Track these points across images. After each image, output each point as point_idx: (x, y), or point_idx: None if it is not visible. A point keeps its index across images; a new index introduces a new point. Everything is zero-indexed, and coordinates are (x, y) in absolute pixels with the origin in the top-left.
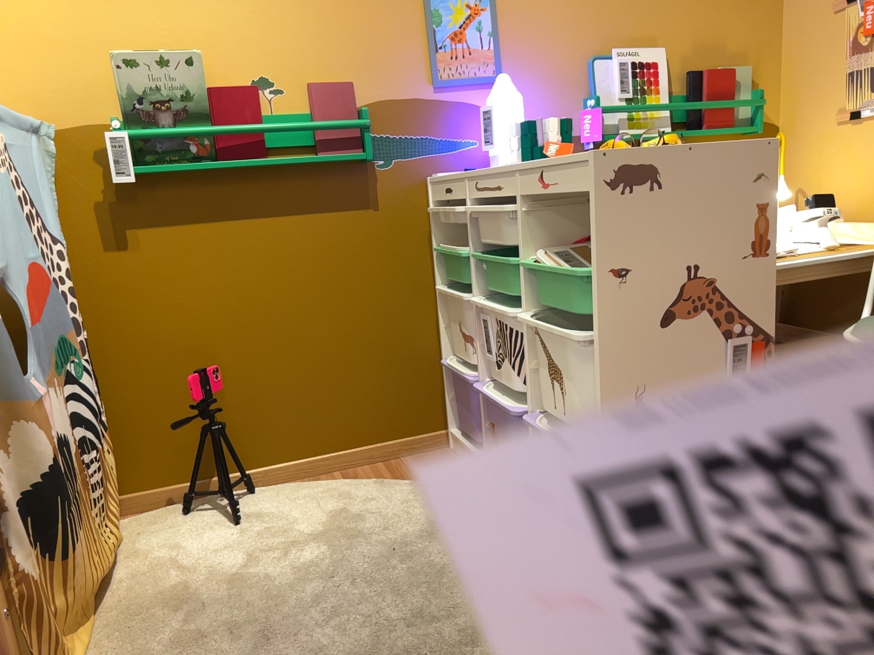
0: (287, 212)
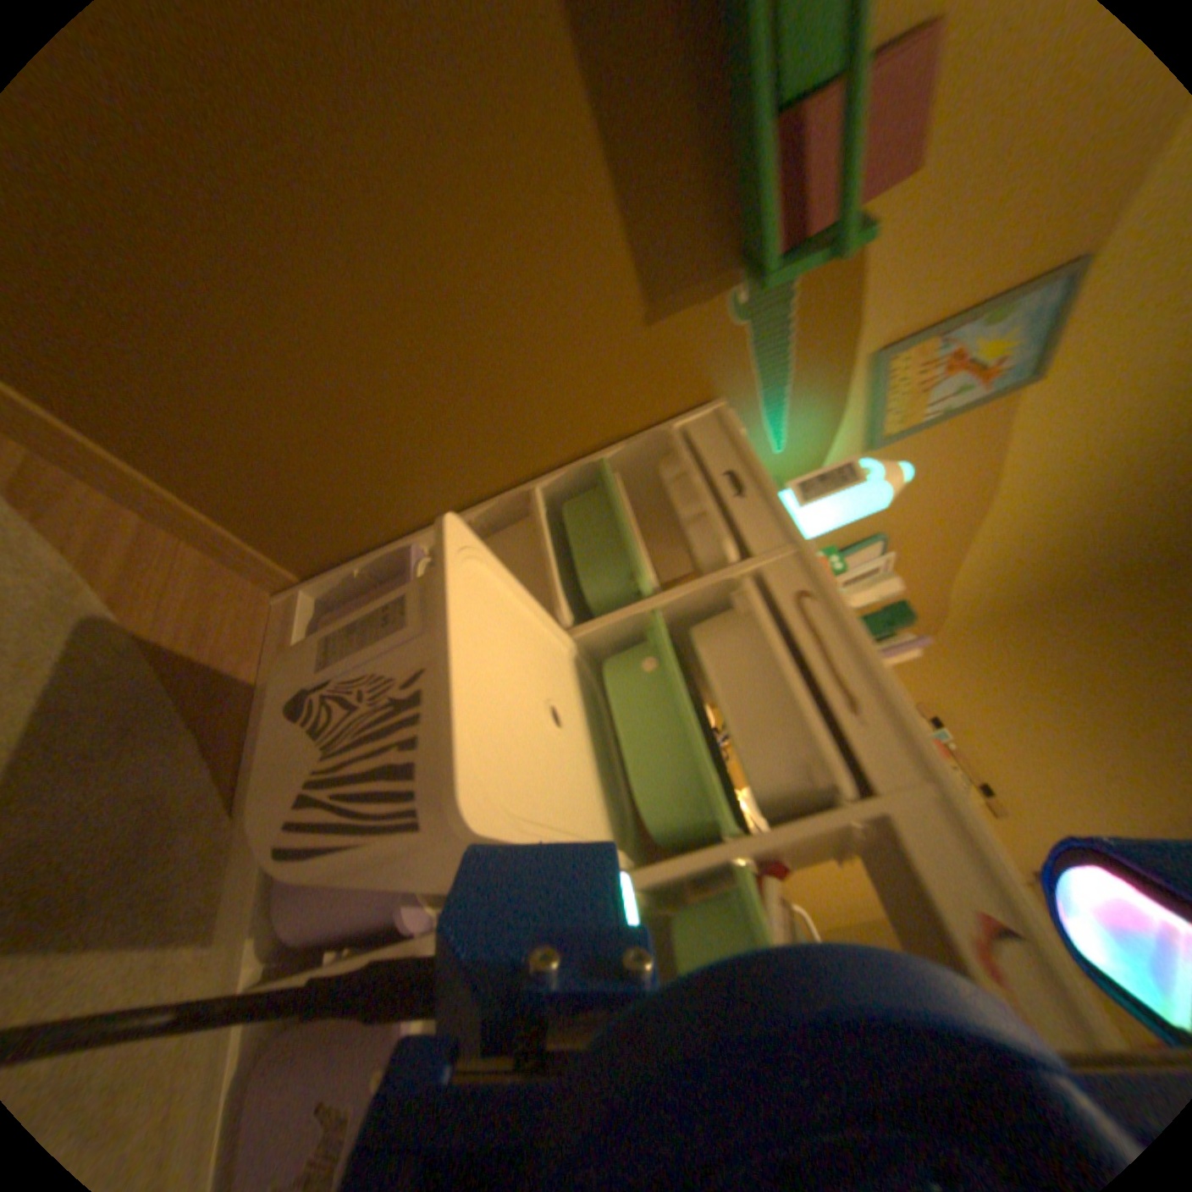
0: (587, 89)
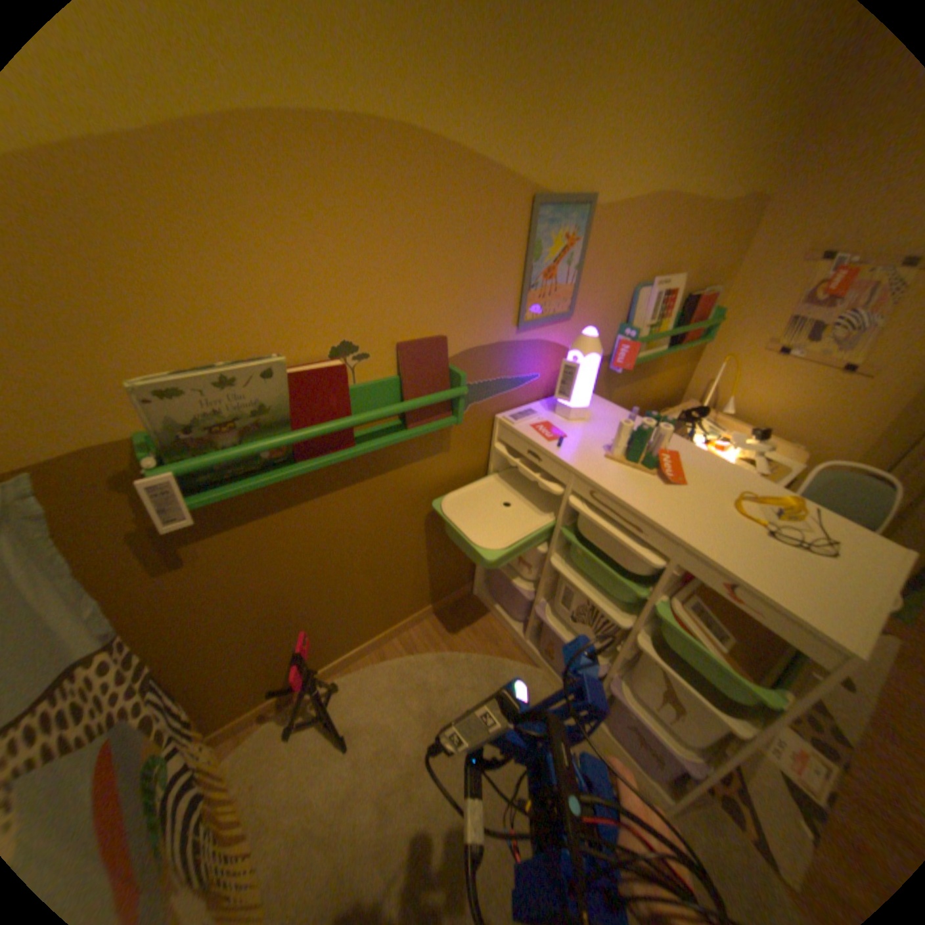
0: (368, 478)
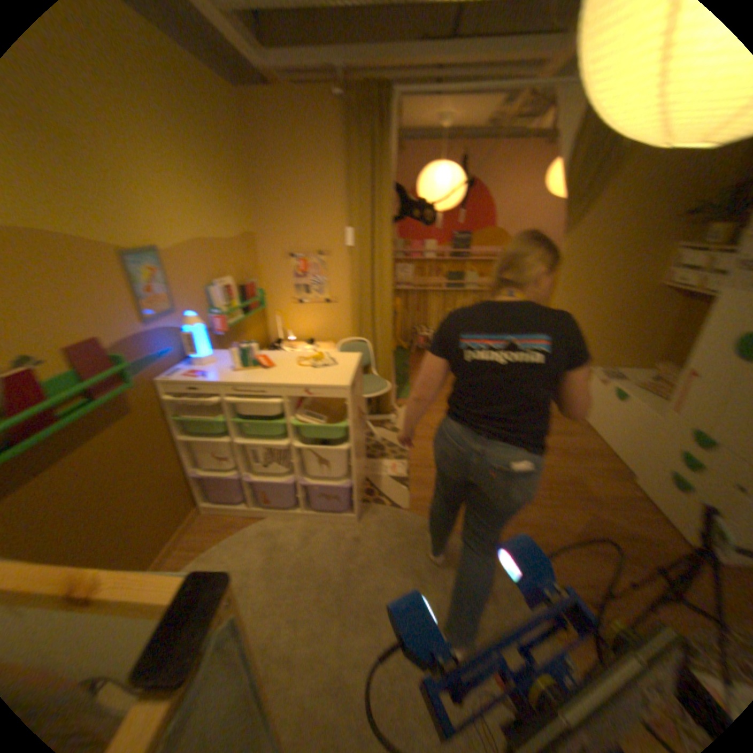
0: (78, 447)
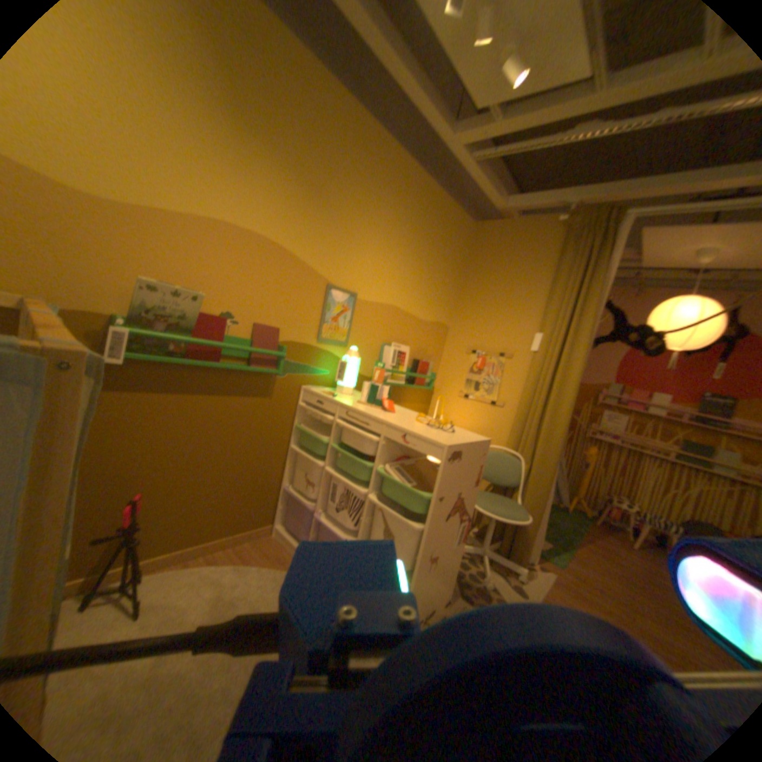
0: (218, 396)
